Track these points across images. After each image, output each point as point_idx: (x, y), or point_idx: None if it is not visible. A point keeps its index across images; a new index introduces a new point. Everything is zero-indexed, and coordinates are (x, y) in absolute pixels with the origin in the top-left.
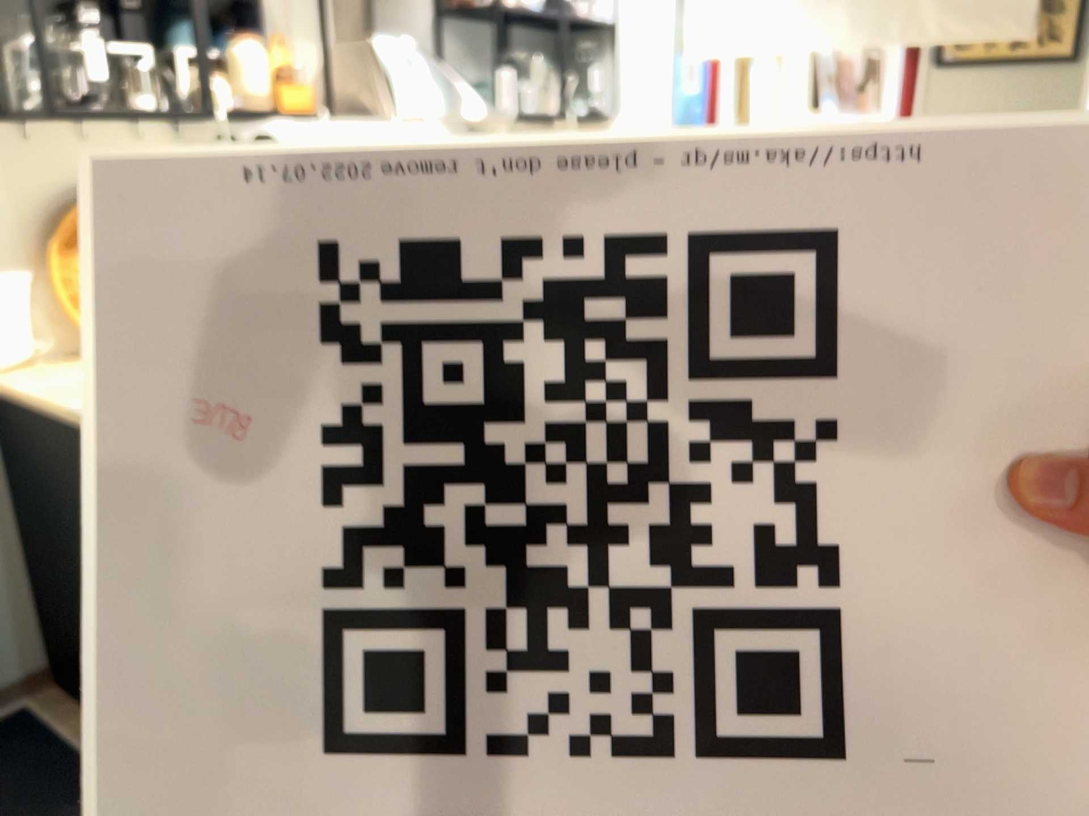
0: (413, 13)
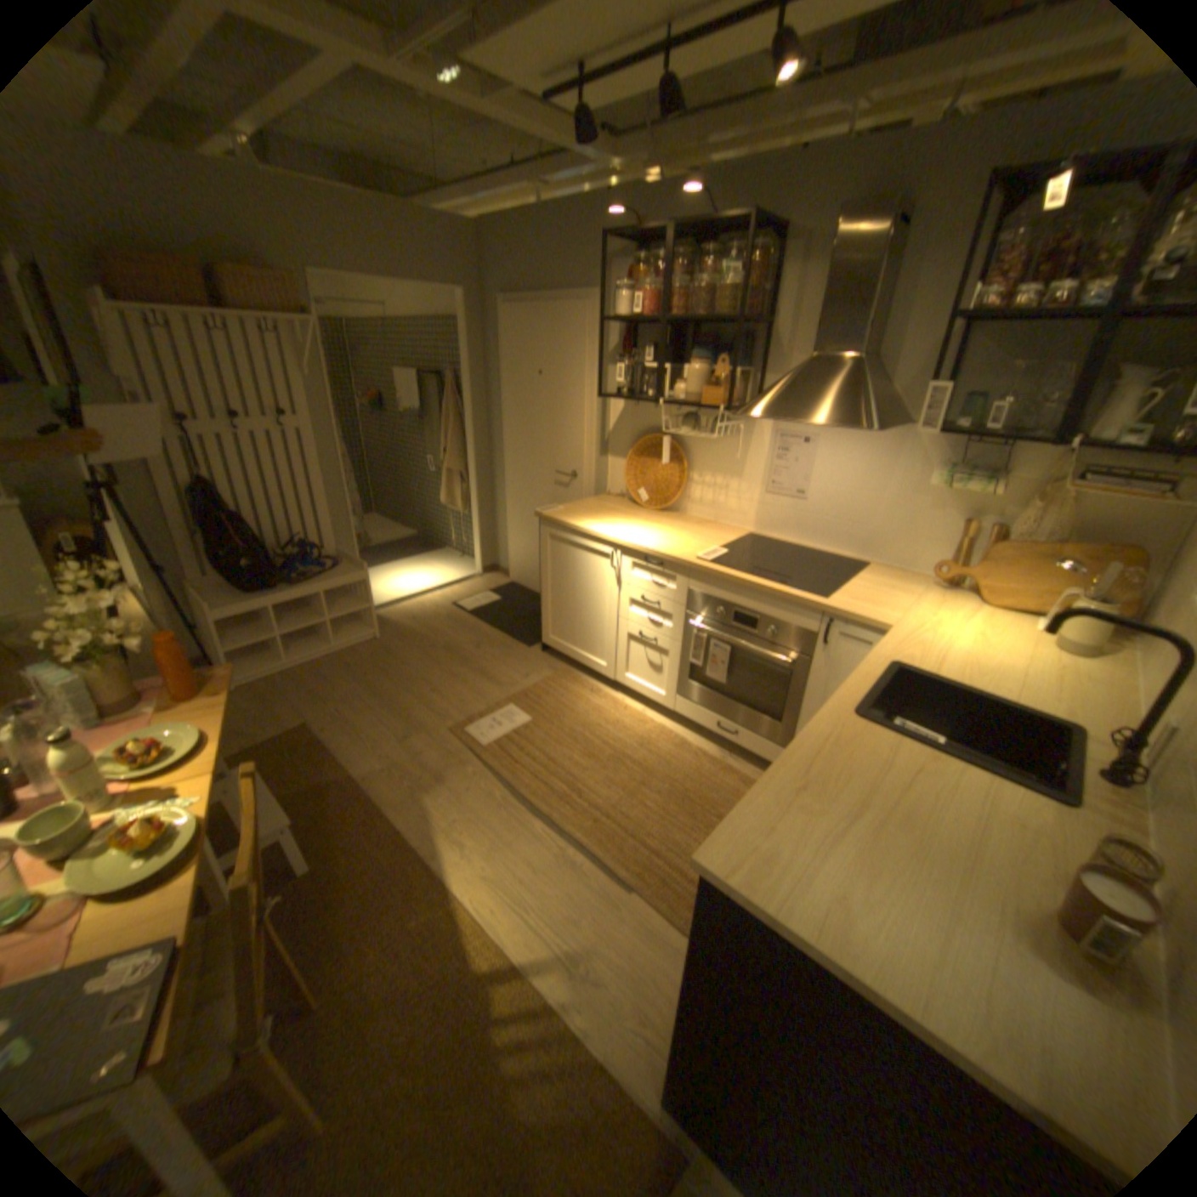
0: (933, 322)
